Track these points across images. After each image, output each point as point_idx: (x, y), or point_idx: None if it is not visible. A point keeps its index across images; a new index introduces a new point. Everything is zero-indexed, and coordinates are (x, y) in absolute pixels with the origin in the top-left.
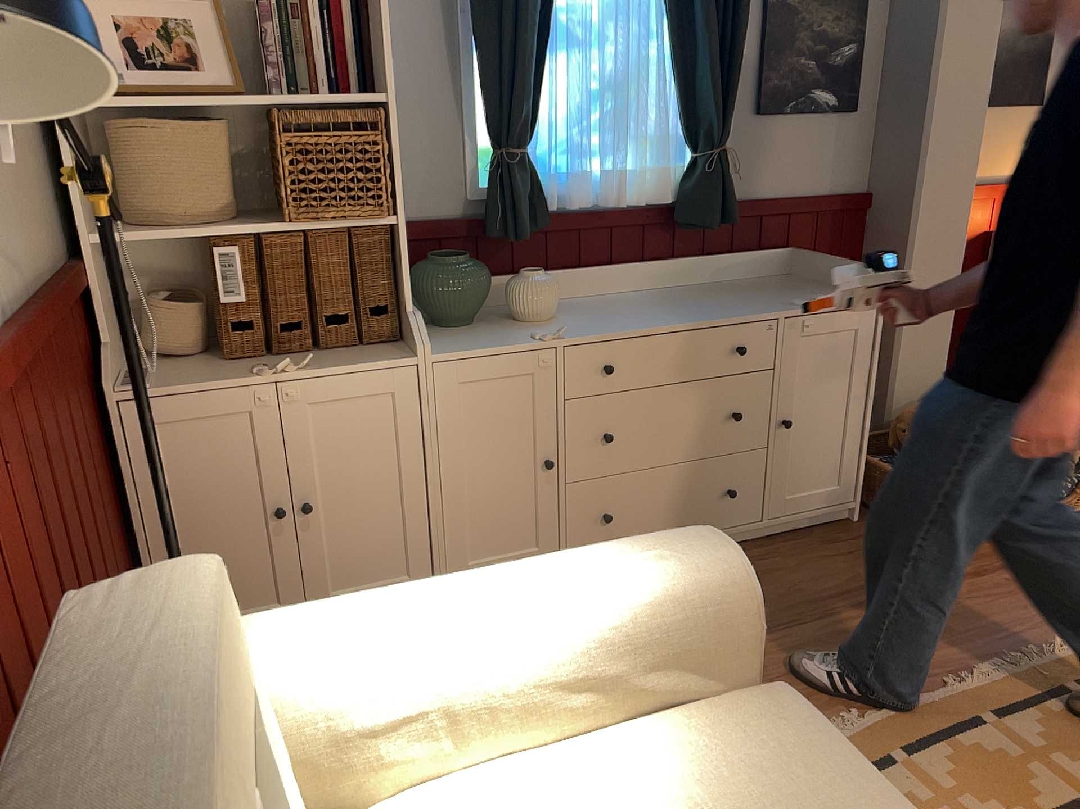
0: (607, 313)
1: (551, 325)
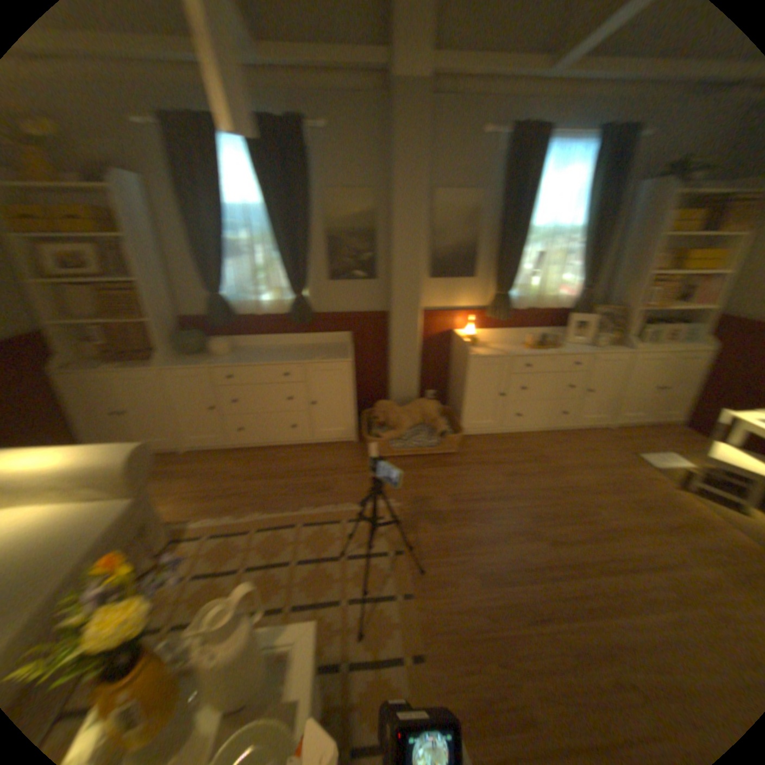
0: (252, 354)
1: (223, 358)
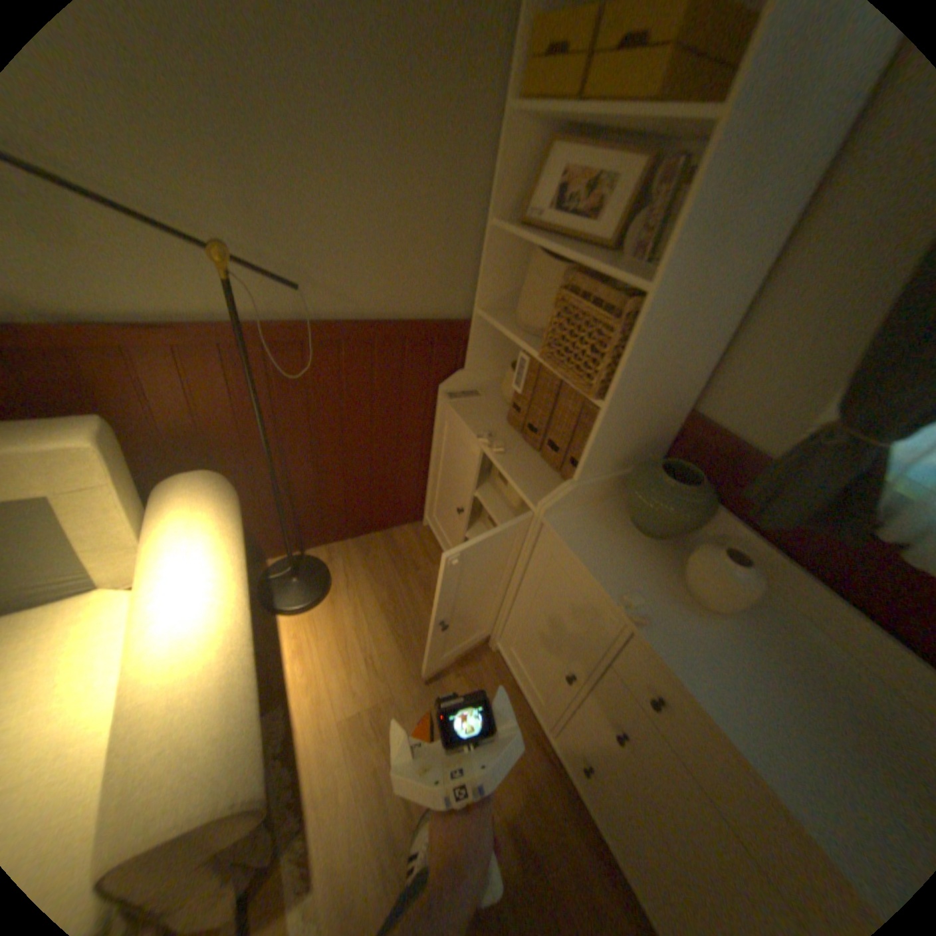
0: (794, 685)
1: (696, 614)
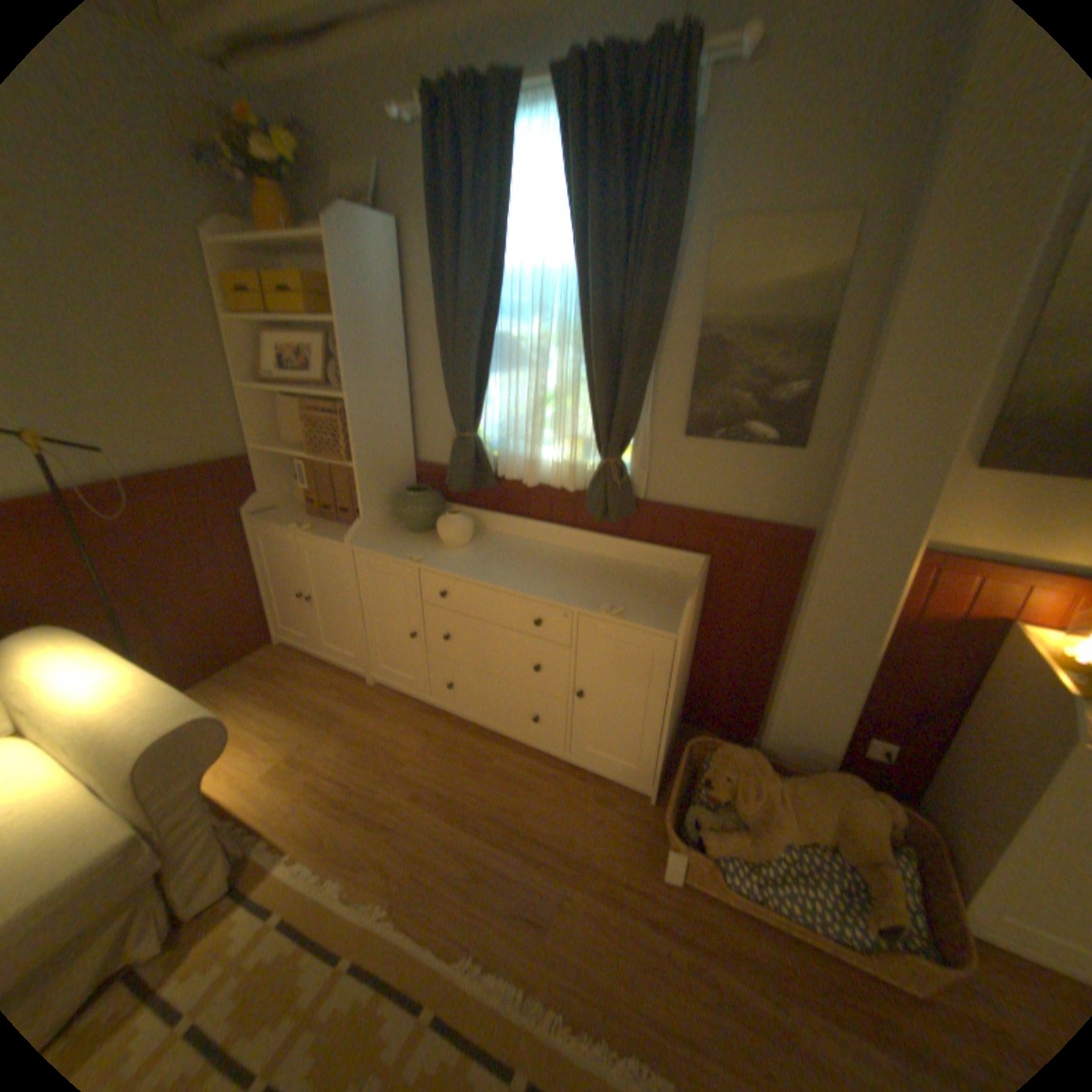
0: (496, 556)
1: (448, 551)
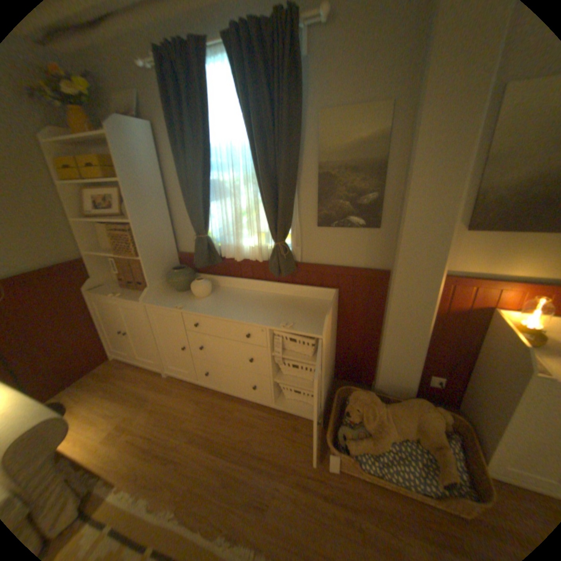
0: (224, 300)
1: (197, 300)
